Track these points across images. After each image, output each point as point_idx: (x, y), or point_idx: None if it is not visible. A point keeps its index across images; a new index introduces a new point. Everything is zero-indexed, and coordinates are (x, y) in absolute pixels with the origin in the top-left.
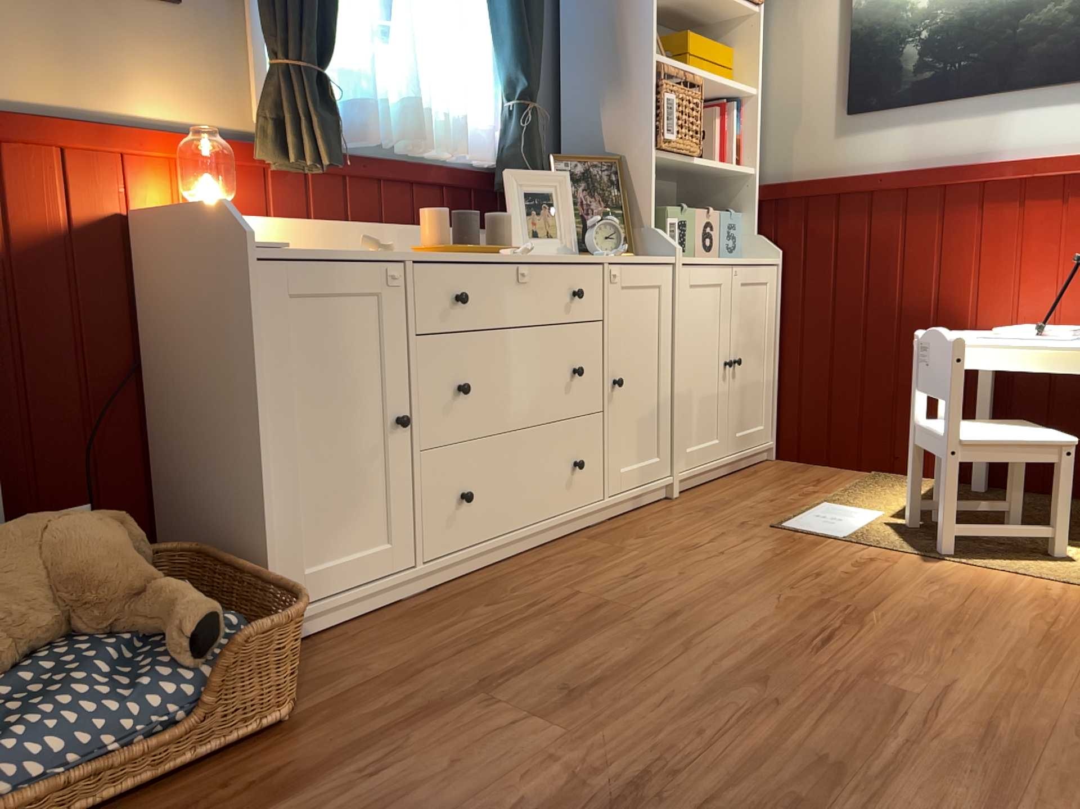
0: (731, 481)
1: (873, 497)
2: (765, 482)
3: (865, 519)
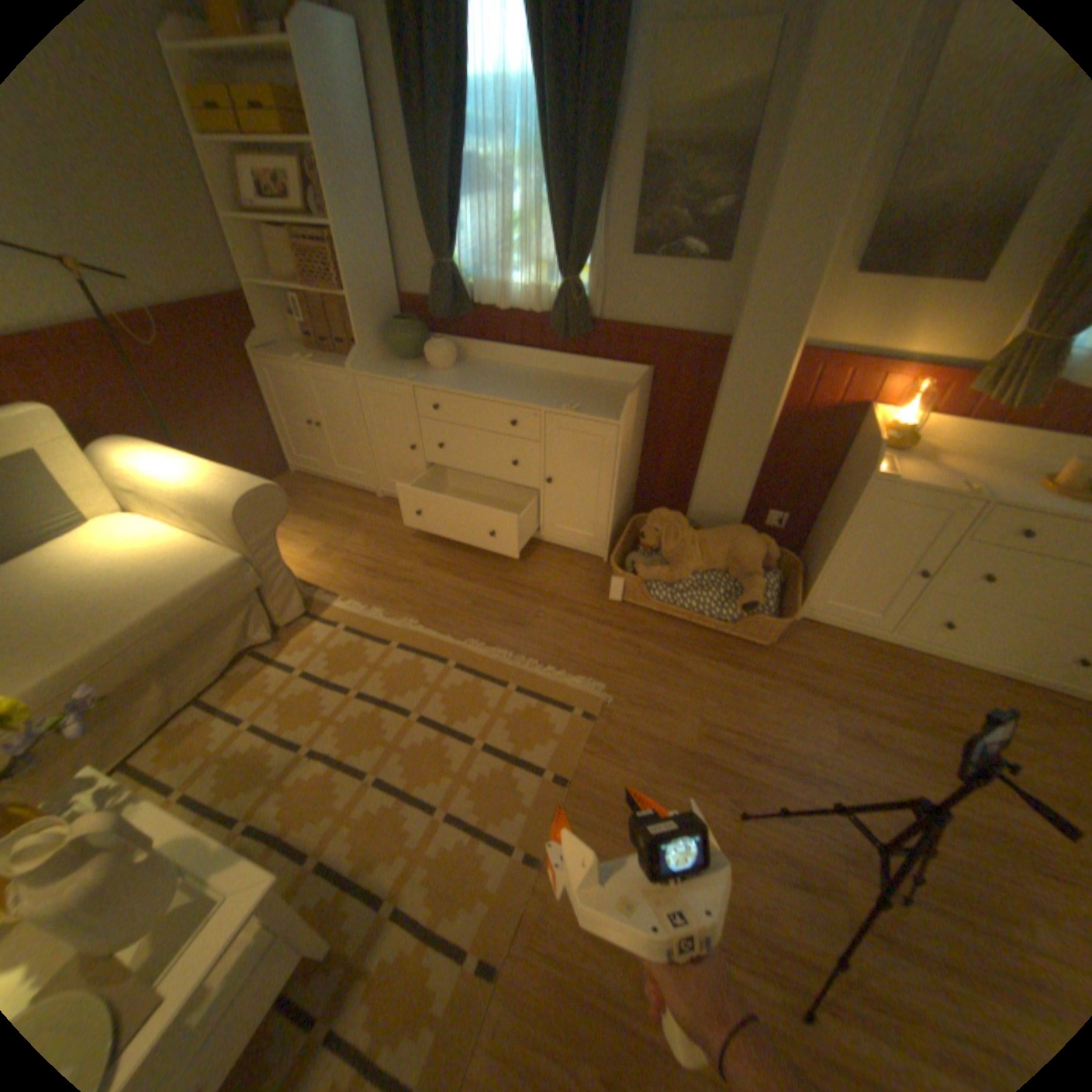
0: None
1: None
2: None
3: None
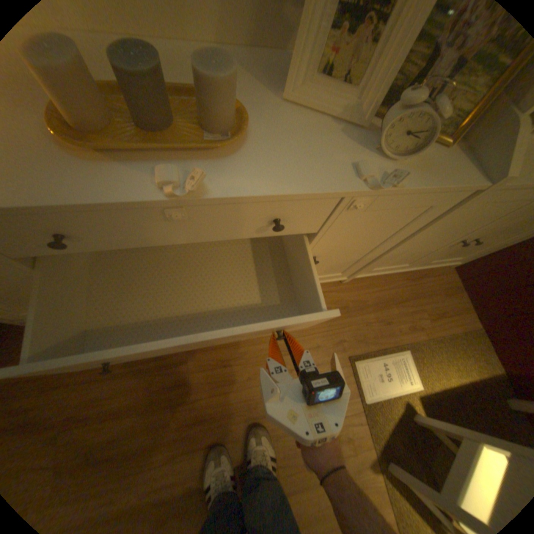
0: (397, 281)
1: (442, 365)
2: (412, 297)
3: (404, 391)
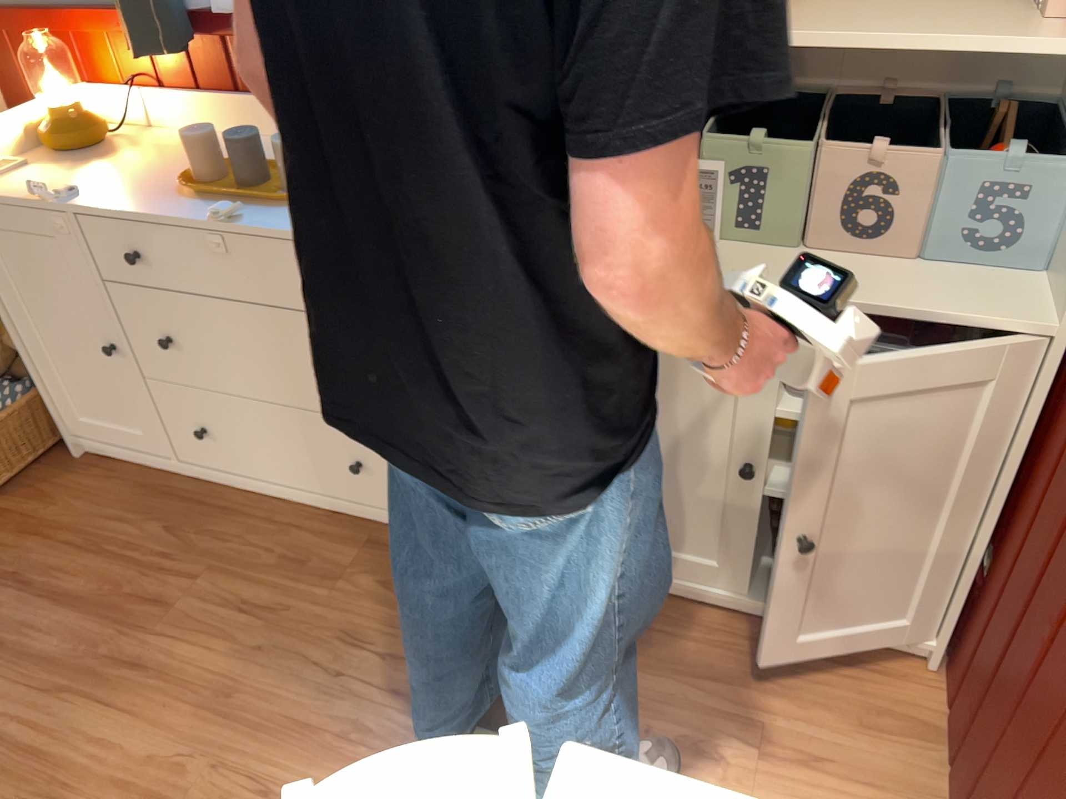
0: (721, 626)
1: None
2: (741, 673)
3: None
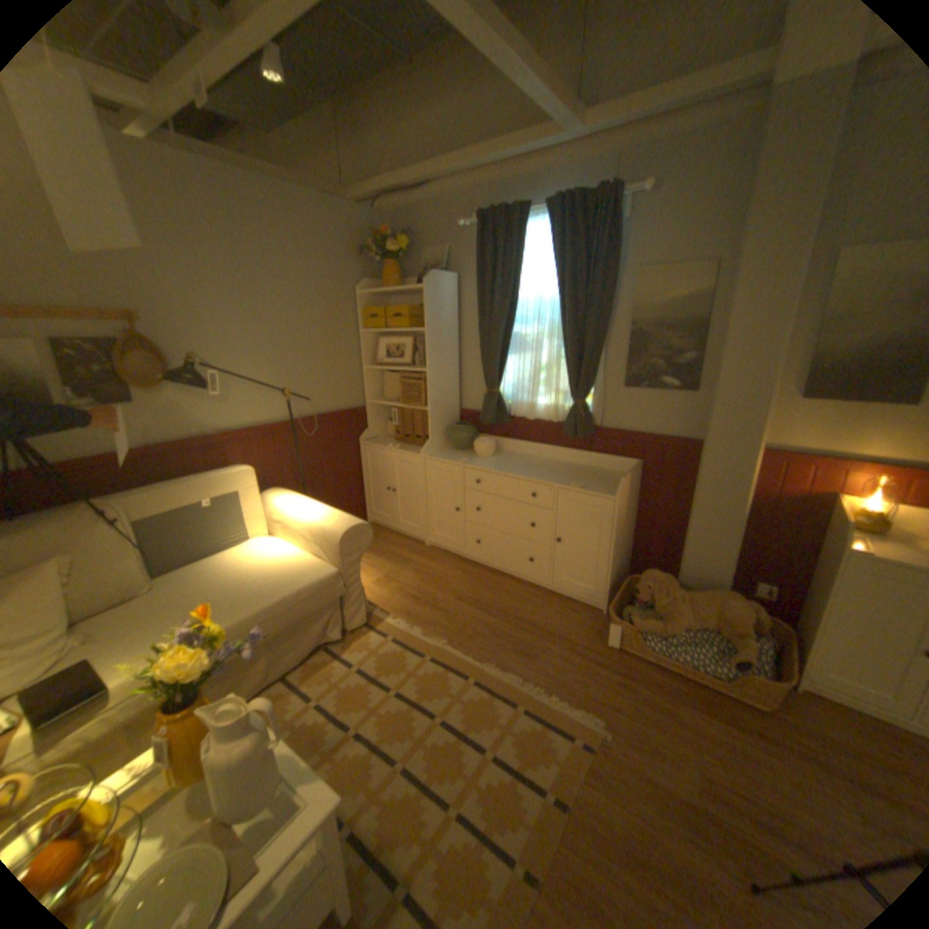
0: None
1: None
2: None
3: None
